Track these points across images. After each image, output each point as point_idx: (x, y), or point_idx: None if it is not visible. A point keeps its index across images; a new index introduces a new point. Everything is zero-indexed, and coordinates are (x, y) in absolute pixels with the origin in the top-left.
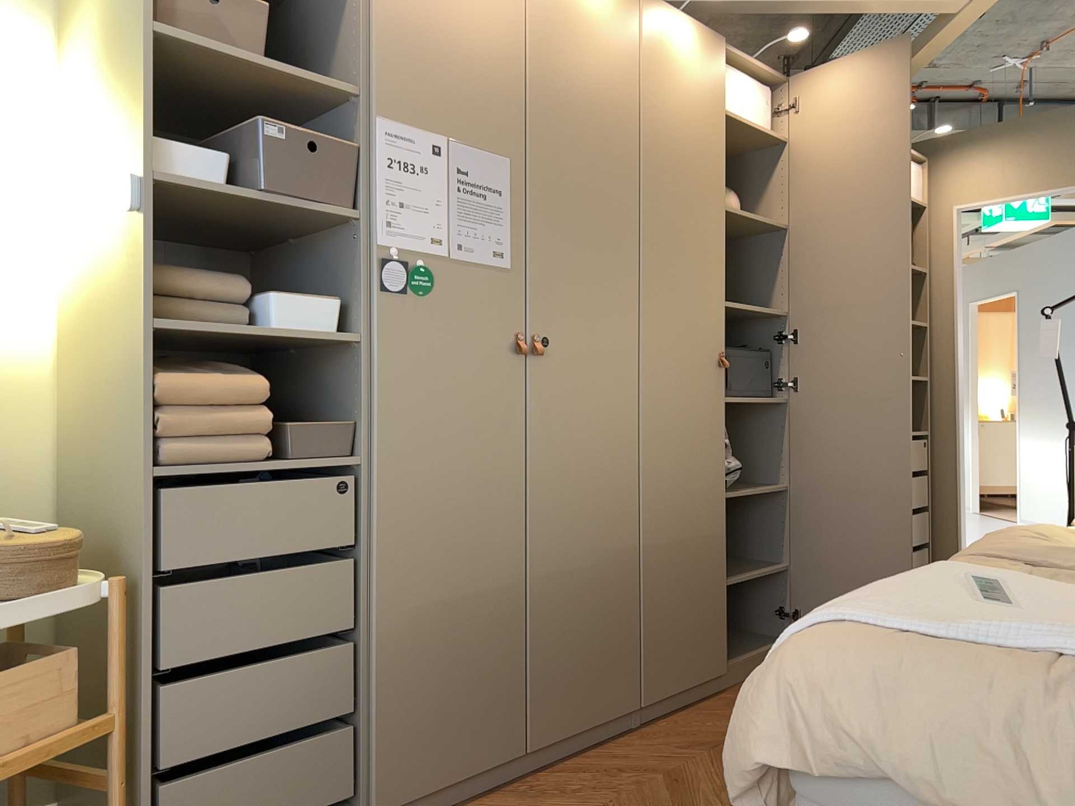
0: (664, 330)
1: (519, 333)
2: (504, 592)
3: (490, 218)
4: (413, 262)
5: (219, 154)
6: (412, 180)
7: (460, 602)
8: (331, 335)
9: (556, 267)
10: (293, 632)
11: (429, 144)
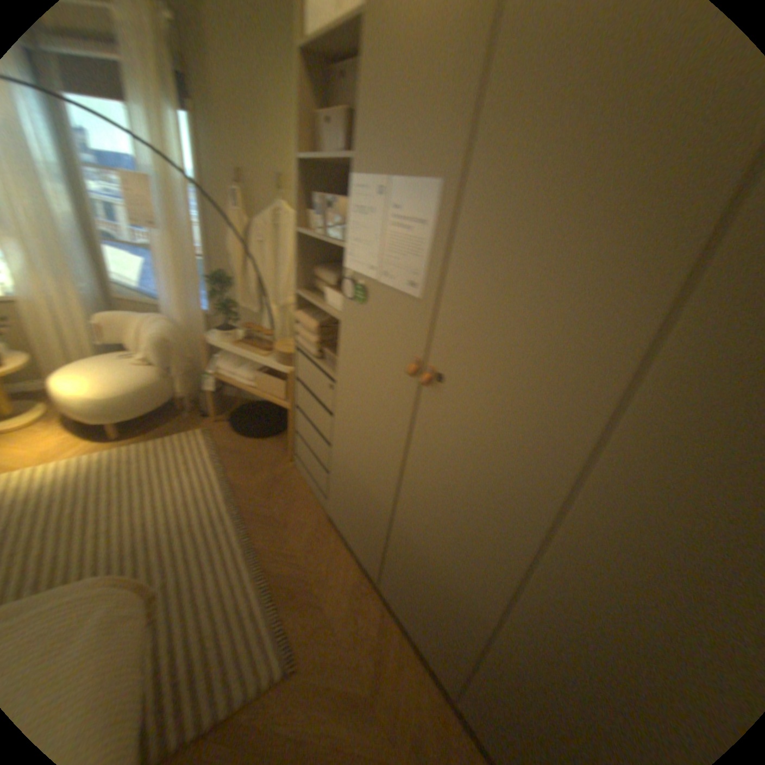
0: (673, 486)
1: (416, 359)
2: (378, 506)
3: (411, 250)
4: (358, 282)
5: (316, 215)
6: (364, 221)
7: (359, 483)
8: (336, 315)
9: (469, 311)
10: (317, 427)
11: (377, 187)
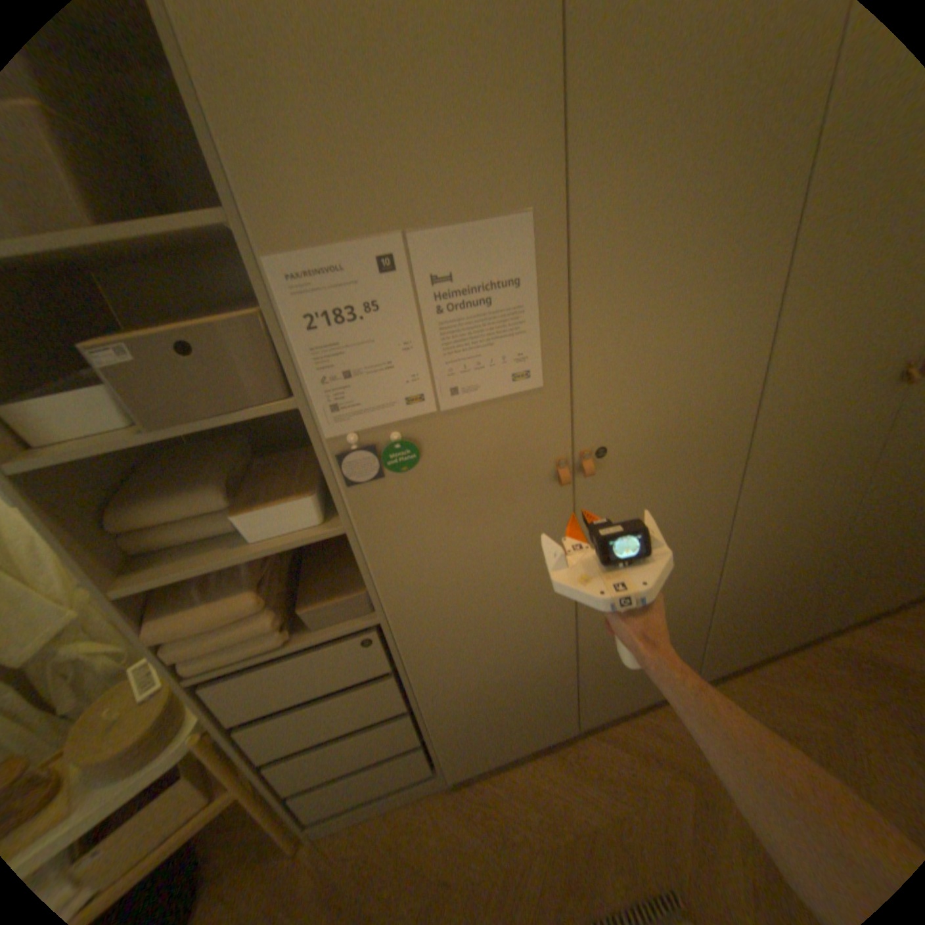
0: (807, 371)
1: (560, 458)
2: (553, 661)
3: (503, 329)
4: (389, 437)
5: (87, 395)
6: (359, 329)
7: (507, 678)
8: (316, 532)
9: (623, 354)
10: (356, 724)
11: (373, 257)
